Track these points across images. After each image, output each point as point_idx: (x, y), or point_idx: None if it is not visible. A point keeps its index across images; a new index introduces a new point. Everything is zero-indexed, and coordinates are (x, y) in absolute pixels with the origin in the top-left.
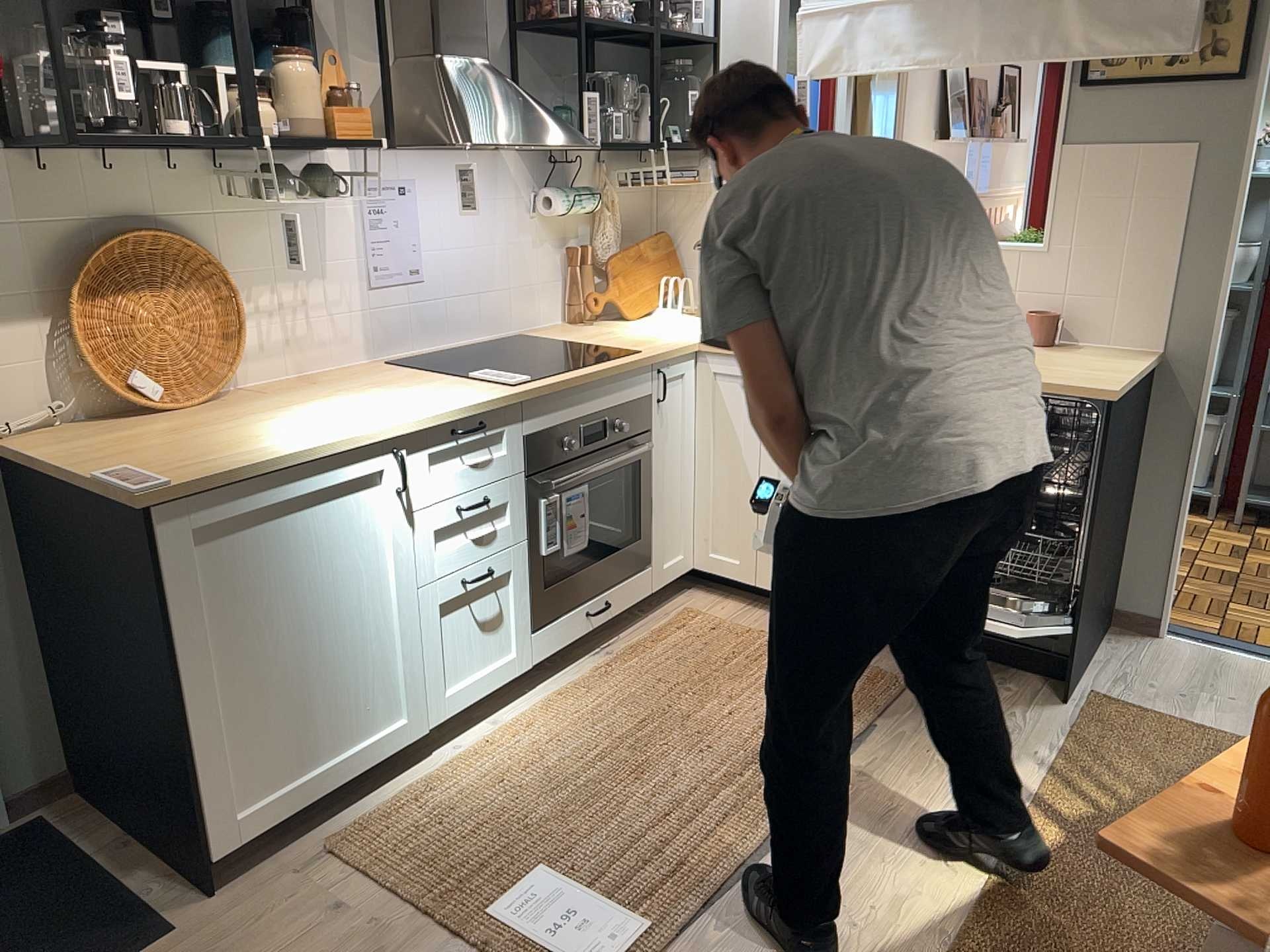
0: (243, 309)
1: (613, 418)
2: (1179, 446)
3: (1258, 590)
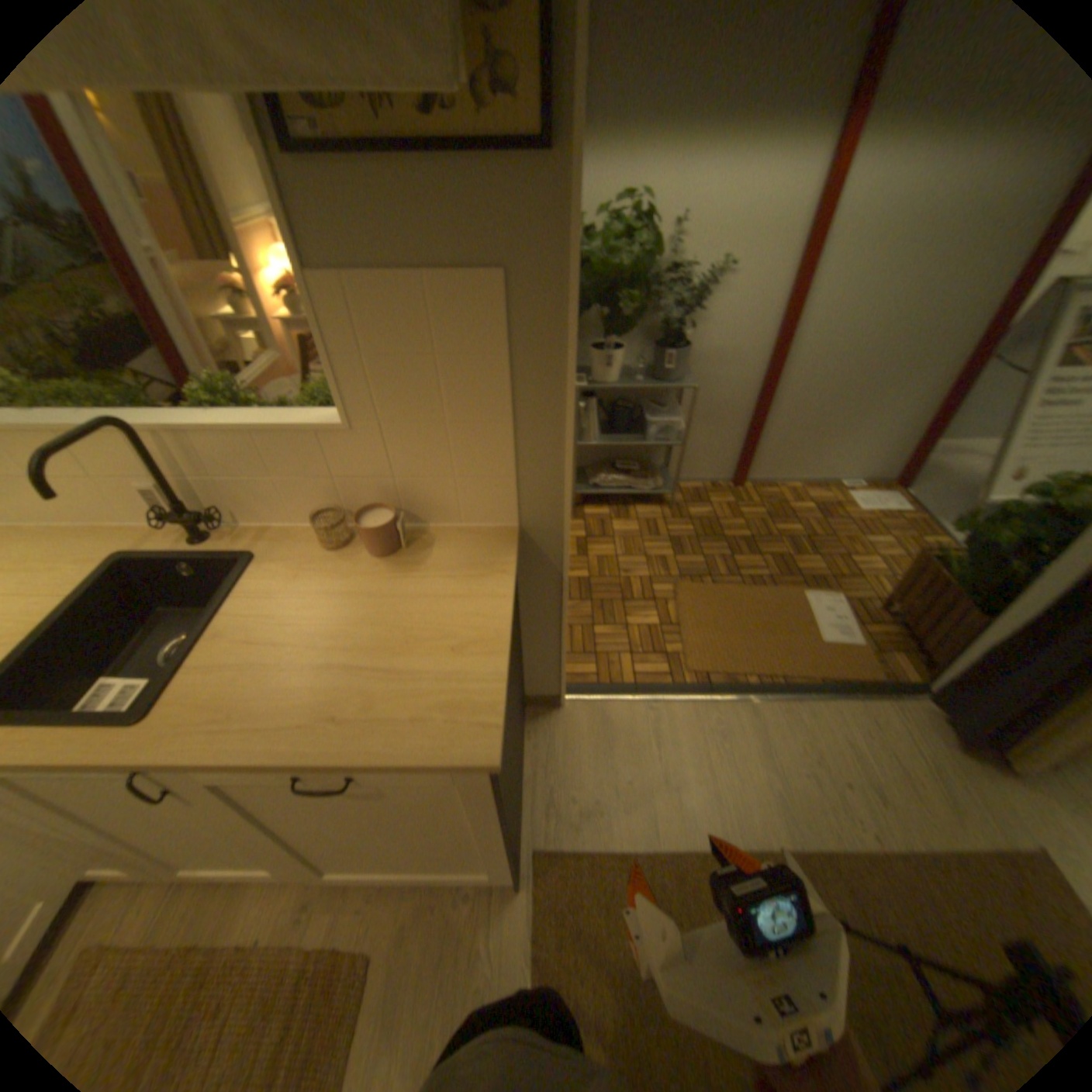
0: None
1: None
2: (549, 596)
3: (604, 600)
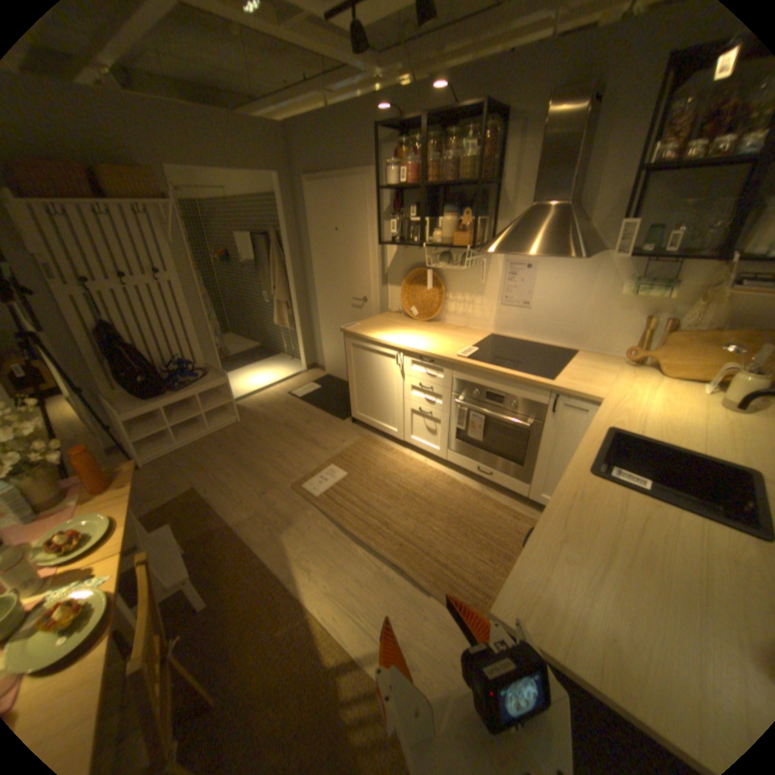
0: (442, 298)
1: (514, 400)
2: None
3: None
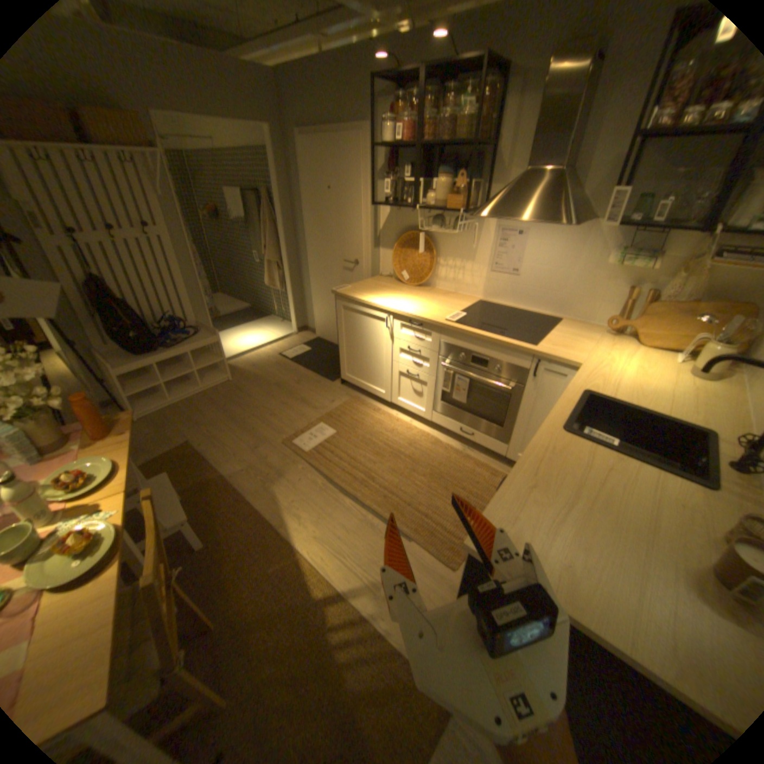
0: (433, 262)
1: (498, 364)
2: None
3: None
